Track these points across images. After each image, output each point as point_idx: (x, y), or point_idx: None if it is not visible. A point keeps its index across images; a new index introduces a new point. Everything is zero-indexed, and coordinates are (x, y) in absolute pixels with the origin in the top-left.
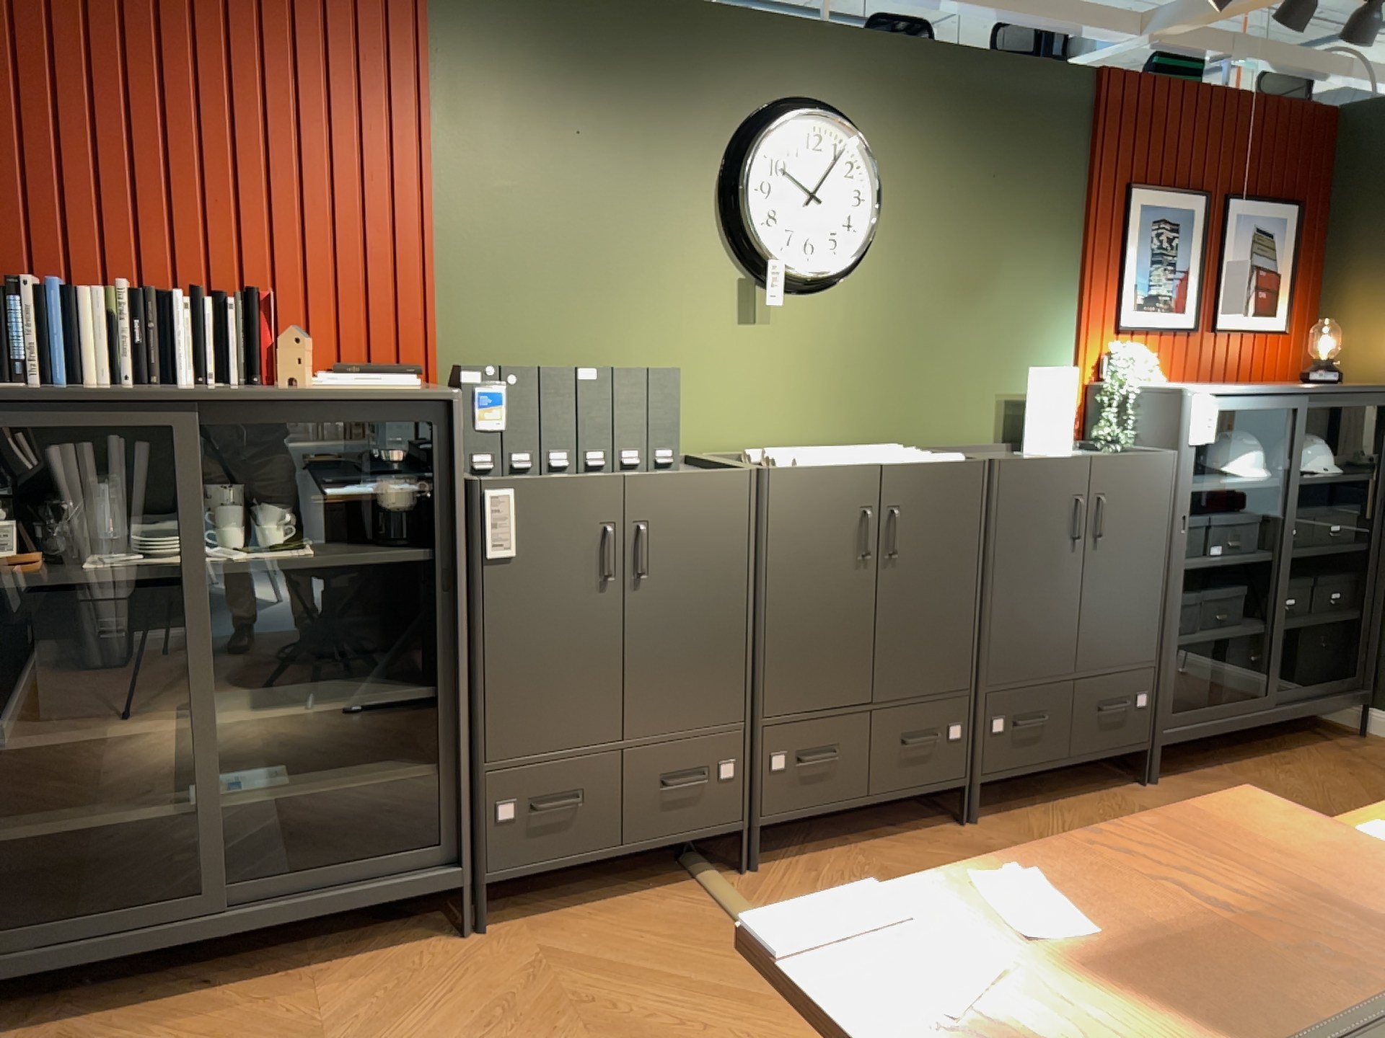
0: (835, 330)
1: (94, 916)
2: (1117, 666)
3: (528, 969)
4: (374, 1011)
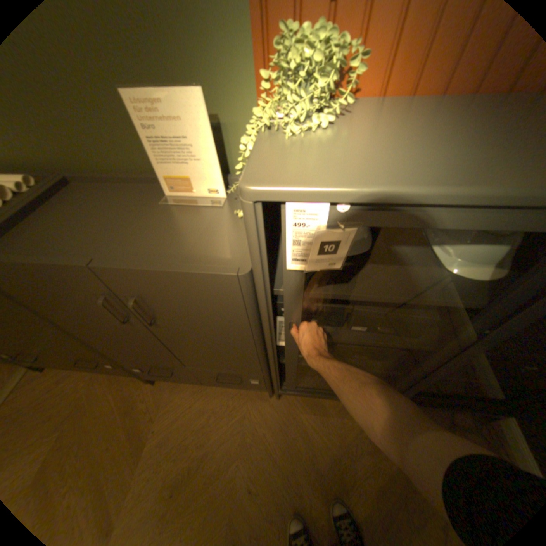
0: None
1: None
2: (222, 371)
3: None
4: None
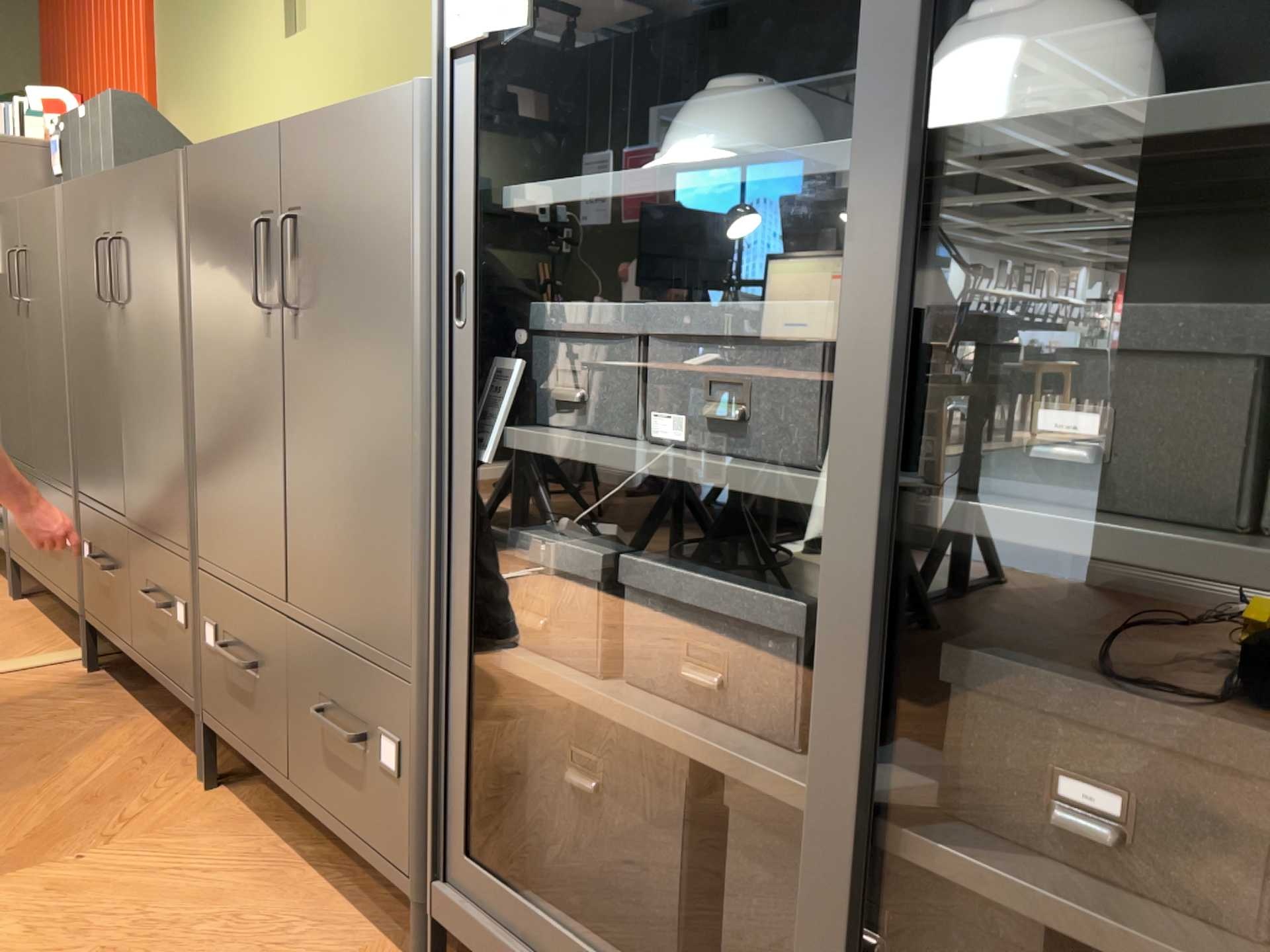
0: (354, 19)
1: None
2: (342, 632)
3: None
4: None
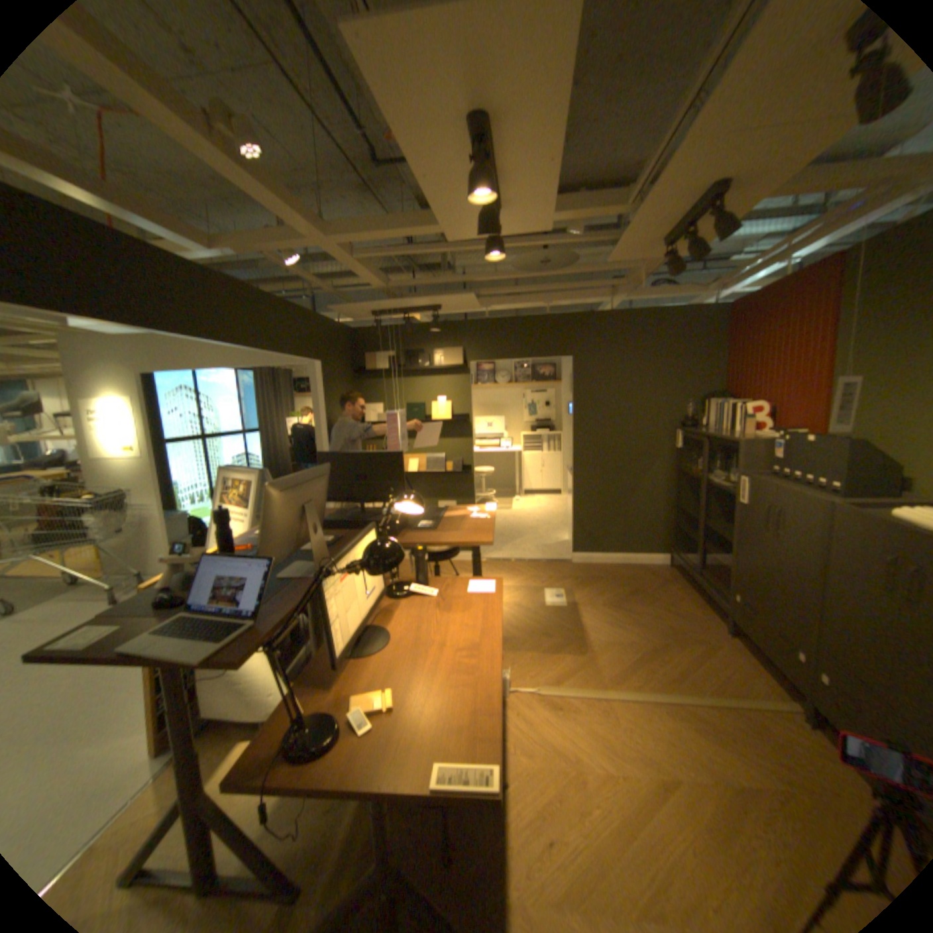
0: None
1: (688, 559)
2: None
3: (708, 644)
4: (685, 616)
